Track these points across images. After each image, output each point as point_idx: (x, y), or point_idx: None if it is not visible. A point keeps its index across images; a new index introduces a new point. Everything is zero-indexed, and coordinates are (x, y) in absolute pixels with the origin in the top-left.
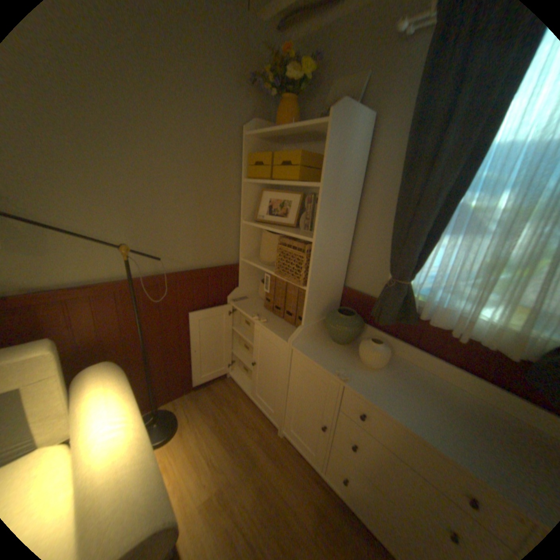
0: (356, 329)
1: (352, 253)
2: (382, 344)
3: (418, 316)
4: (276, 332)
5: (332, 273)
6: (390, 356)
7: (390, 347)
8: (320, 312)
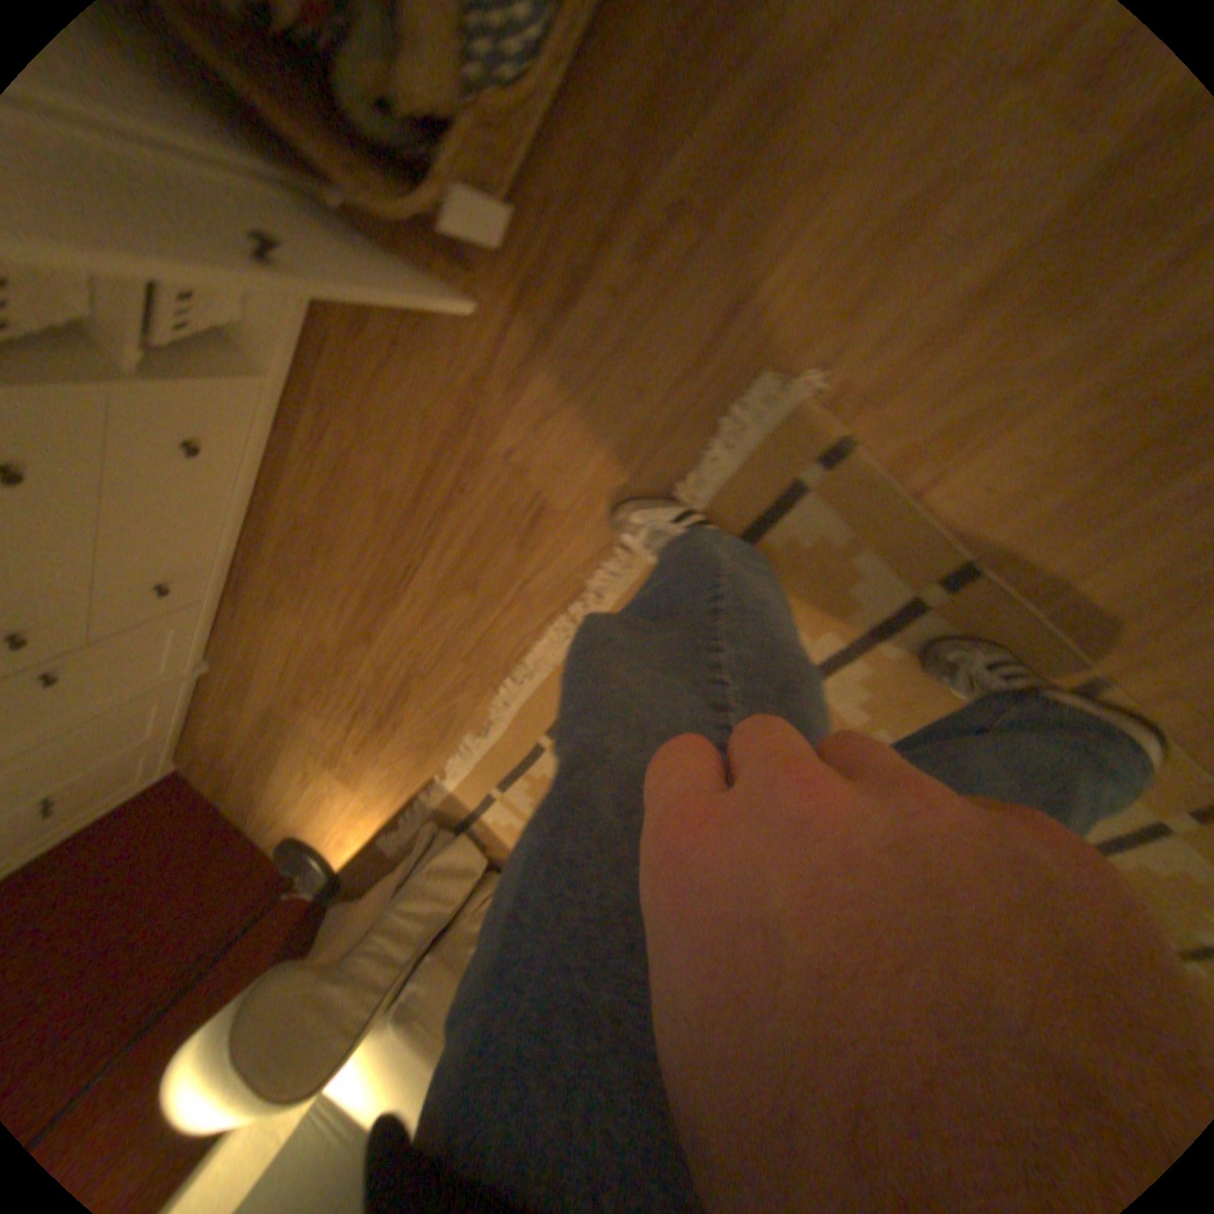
0: None
1: None
2: None
3: None
4: None
5: None
6: None
7: None
8: None
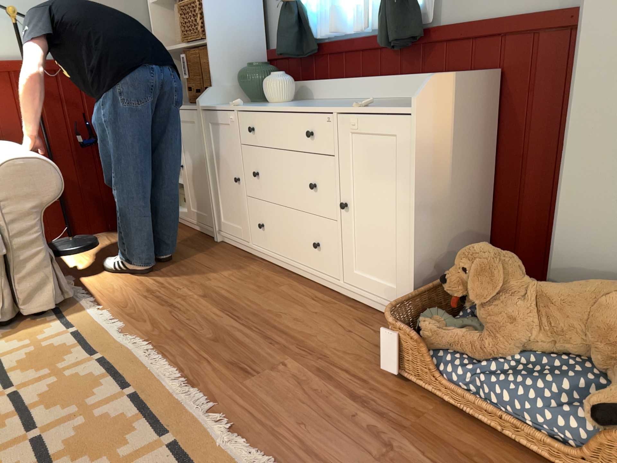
0: (262, 74)
1: (267, 8)
2: (280, 74)
3: (313, 38)
4: (190, 107)
5: (238, 26)
6: (287, 83)
7: (291, 79)
8: (235, 76)
